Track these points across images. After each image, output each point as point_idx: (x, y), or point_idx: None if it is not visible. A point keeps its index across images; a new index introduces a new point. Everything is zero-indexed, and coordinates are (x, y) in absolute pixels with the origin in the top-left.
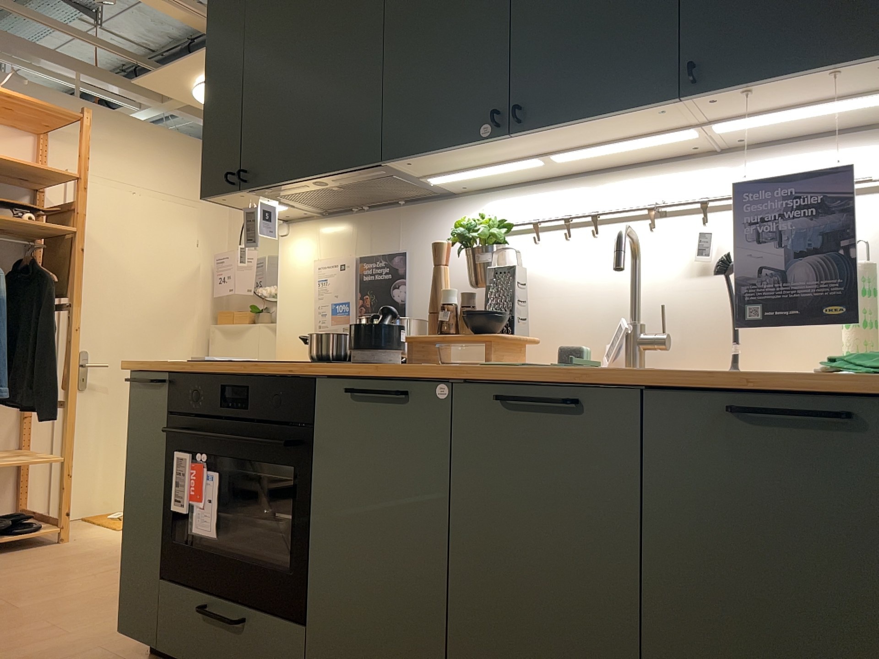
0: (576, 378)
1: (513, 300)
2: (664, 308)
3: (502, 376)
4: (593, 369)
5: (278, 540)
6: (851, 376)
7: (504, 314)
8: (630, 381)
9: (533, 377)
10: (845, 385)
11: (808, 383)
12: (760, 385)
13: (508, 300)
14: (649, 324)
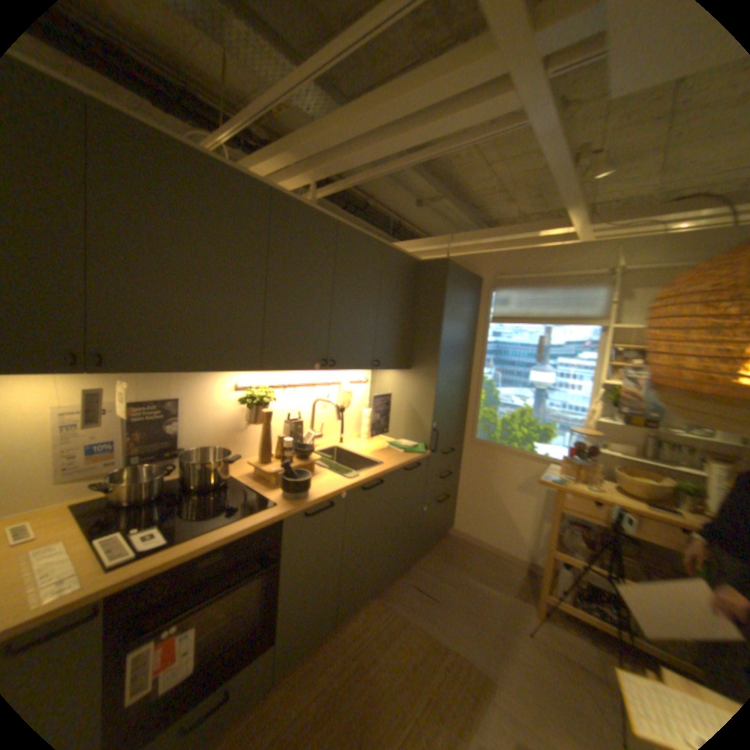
0: (382, 474)
1: (298, 436)
2: (324, 424)
3: (365, 482)
4: (377, 468)
5: (231, 628)
6: (411, 453)
7: (301, 444)
8: (392, 470)
9: (369, 478)
10: (416, 458)
11: (411, 458)
12: (410, 462)
13: (300, 437)
14: (313, 429)
